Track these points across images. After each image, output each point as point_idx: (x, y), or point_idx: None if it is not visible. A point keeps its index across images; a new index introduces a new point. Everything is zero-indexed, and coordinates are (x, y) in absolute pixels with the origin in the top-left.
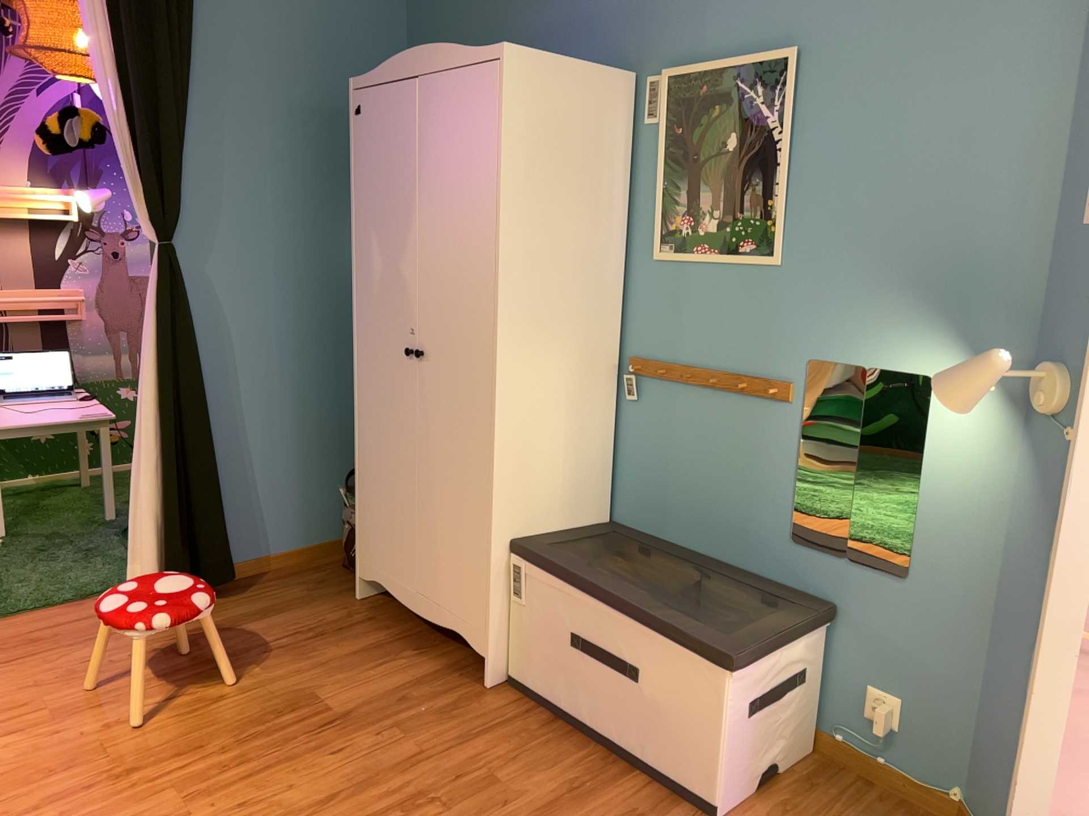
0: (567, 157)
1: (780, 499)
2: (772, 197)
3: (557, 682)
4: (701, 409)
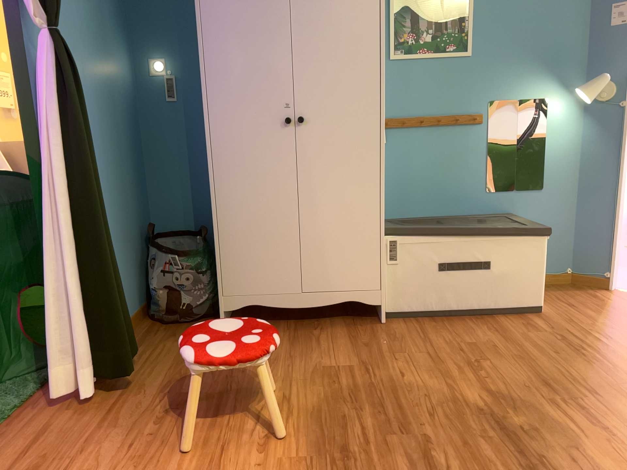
0: None
1: (478, 173)
2: (464, 21)
3: (429, 295)
4: (428, 139)
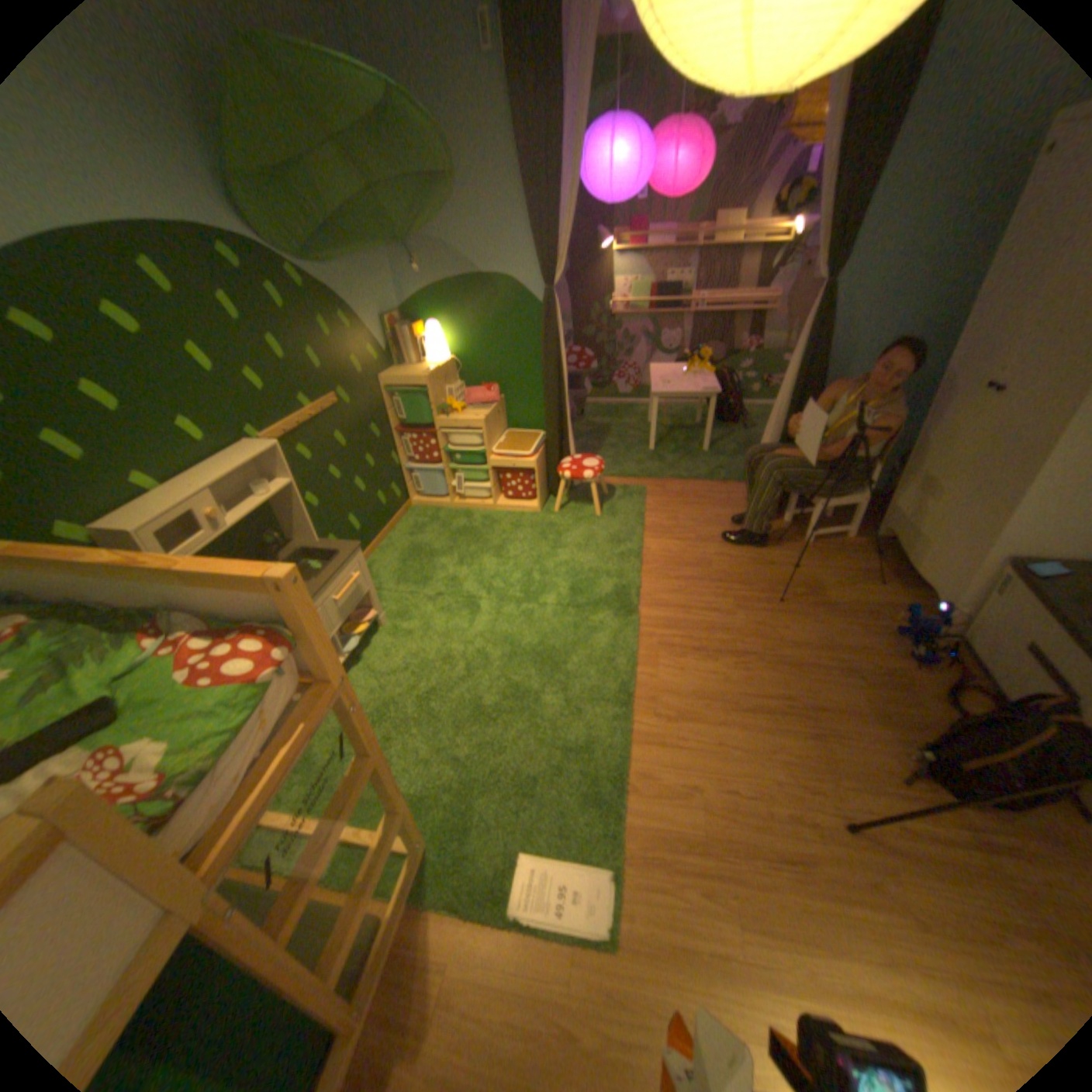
0: None
1: None
2: None
3: (999, 662)
4: None
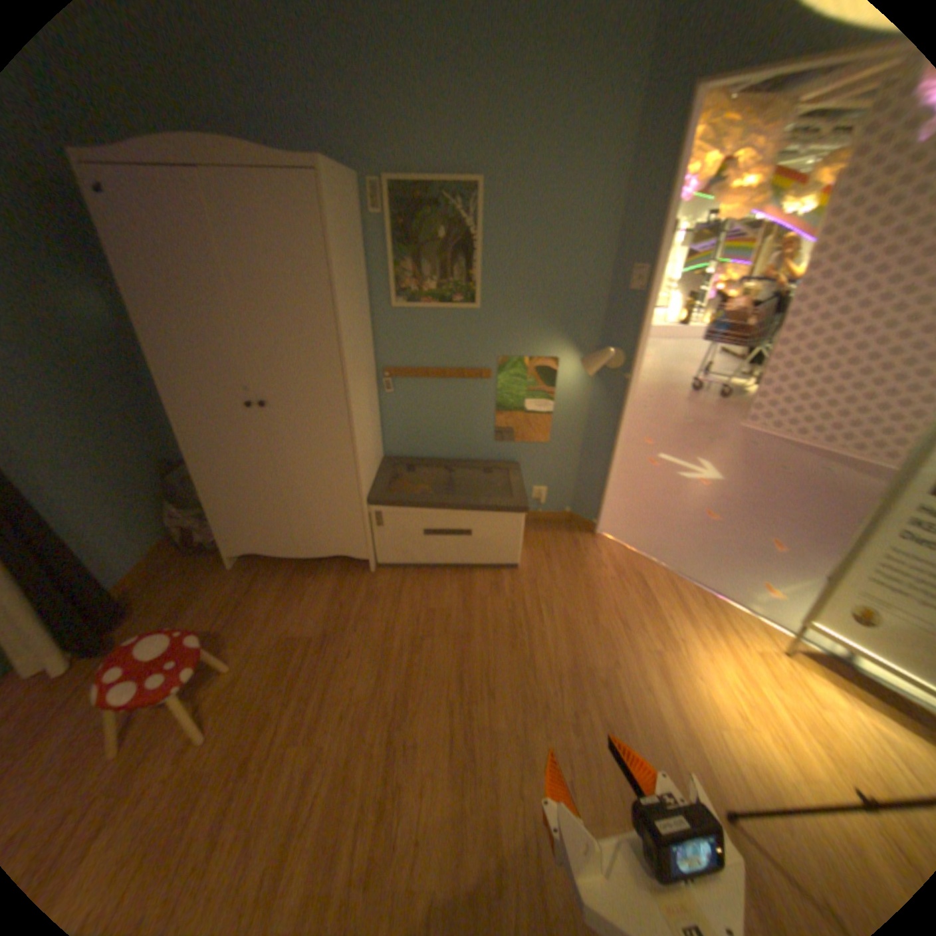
0: (349, 246)
1: (488, 424)
2: (472, 269)
3: (419, 551)
4: (438, 390)
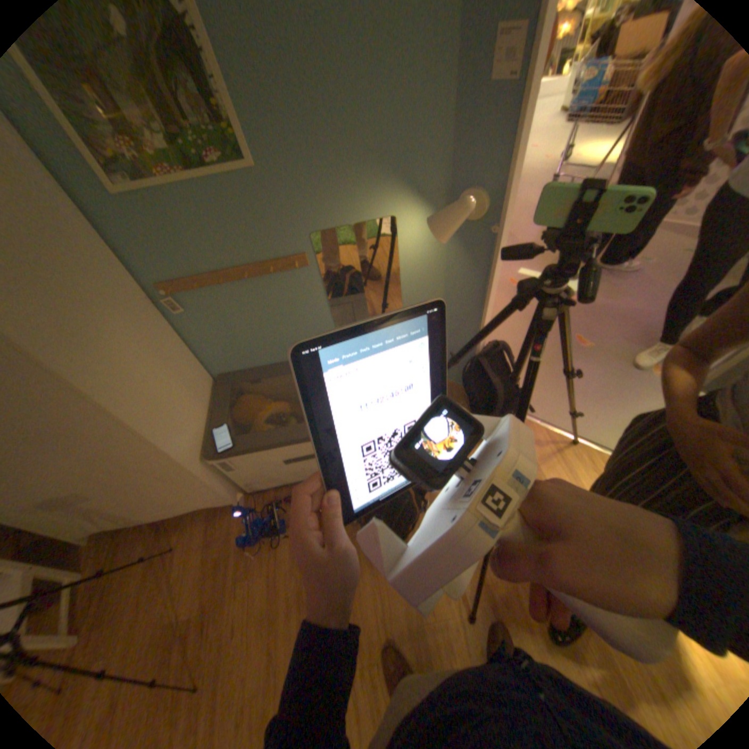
0: None
1: (324, 319)
2: (214, 95)
3: (283, 479)
4: (243, 295)
